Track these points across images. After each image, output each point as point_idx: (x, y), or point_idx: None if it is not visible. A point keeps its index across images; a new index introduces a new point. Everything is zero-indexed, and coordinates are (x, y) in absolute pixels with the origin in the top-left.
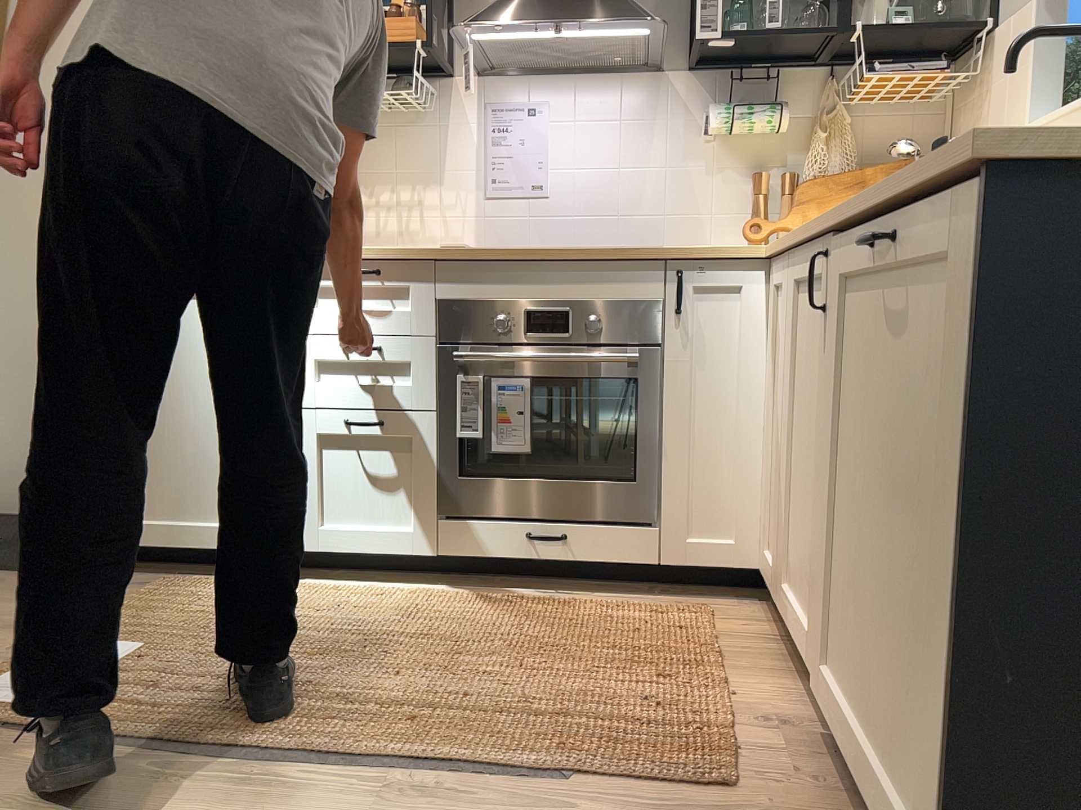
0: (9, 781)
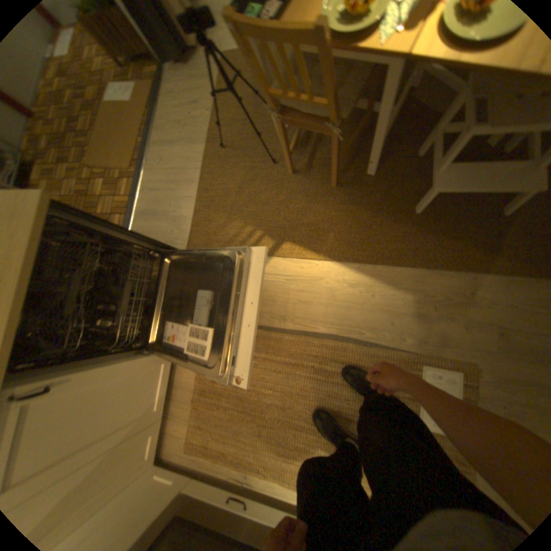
0: (409, 334)
